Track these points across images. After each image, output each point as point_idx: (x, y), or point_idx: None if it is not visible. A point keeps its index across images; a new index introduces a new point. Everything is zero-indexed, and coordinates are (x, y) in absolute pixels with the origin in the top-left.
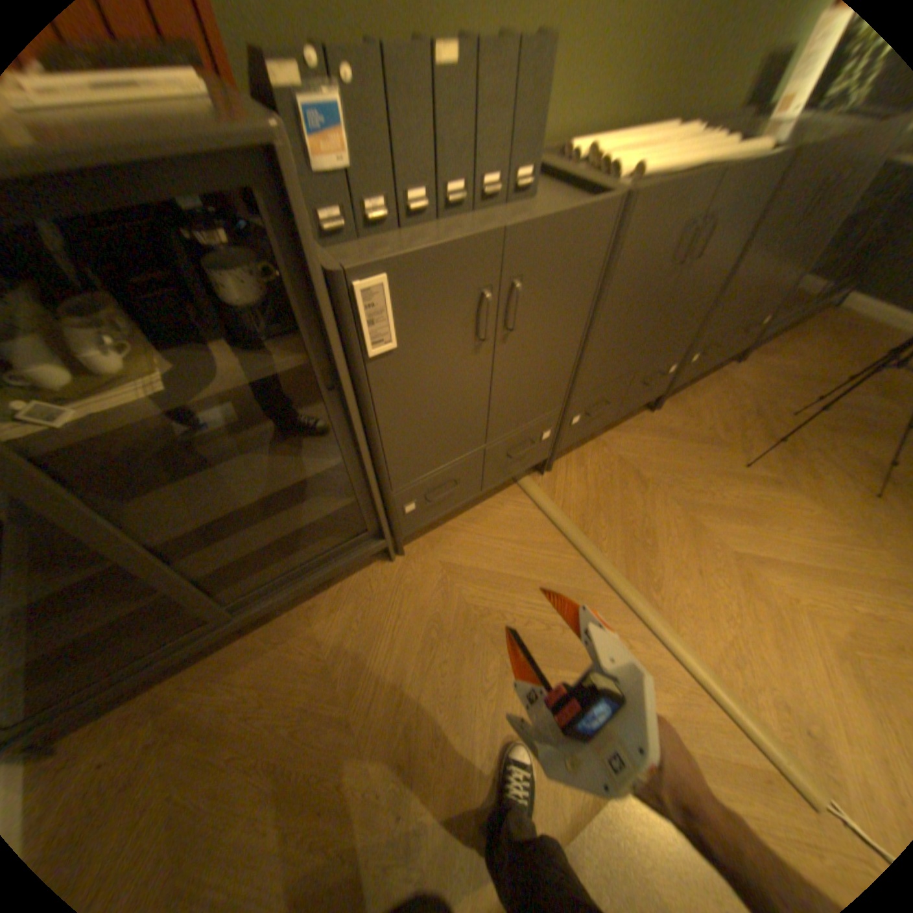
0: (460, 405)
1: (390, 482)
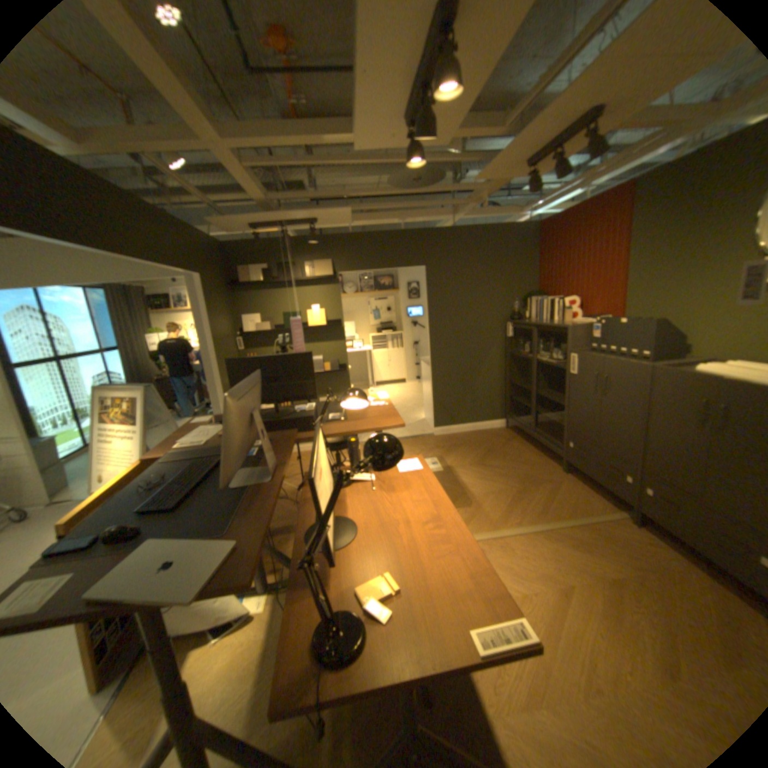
0: (590, 411)
1: (569, 423)
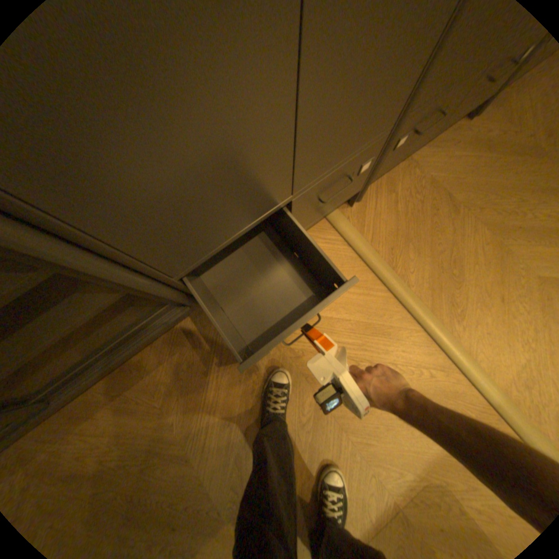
0: (240, 144)
1: (162, 273)
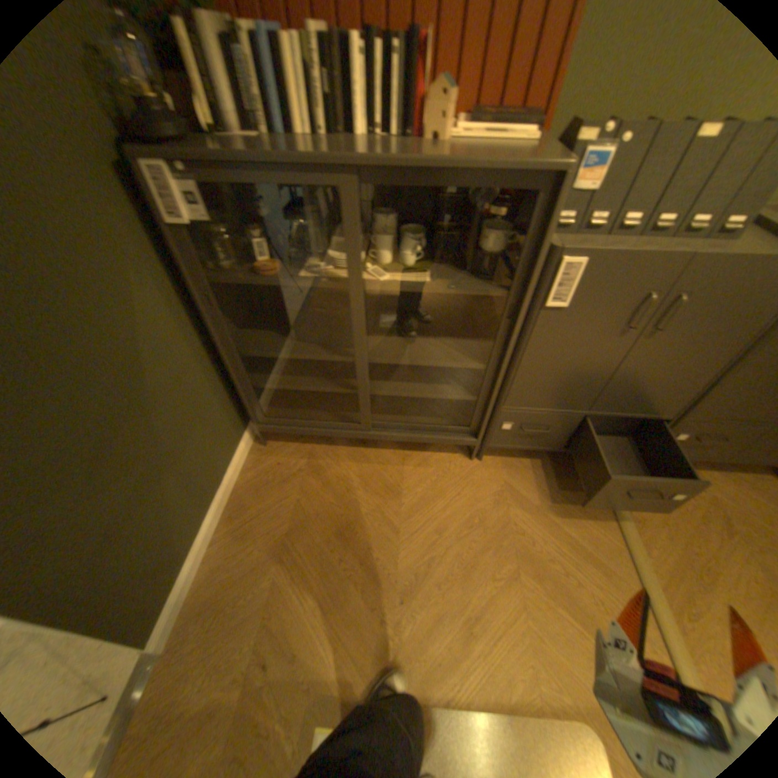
0: (587, 369)
1: (506, 399)
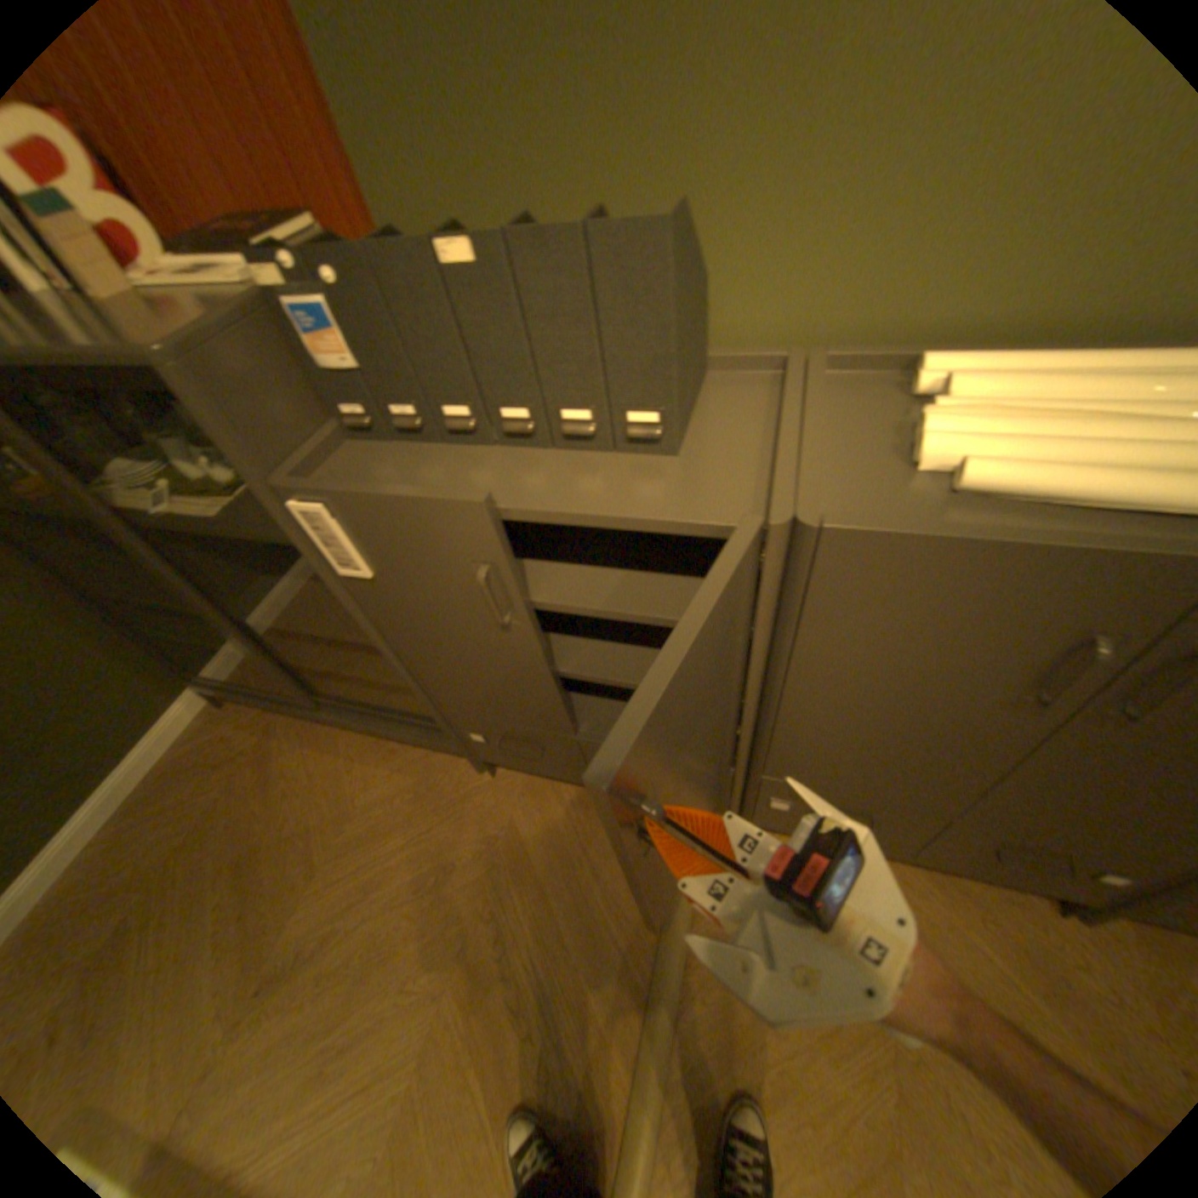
0: (506, 673)
1: (436, 700)
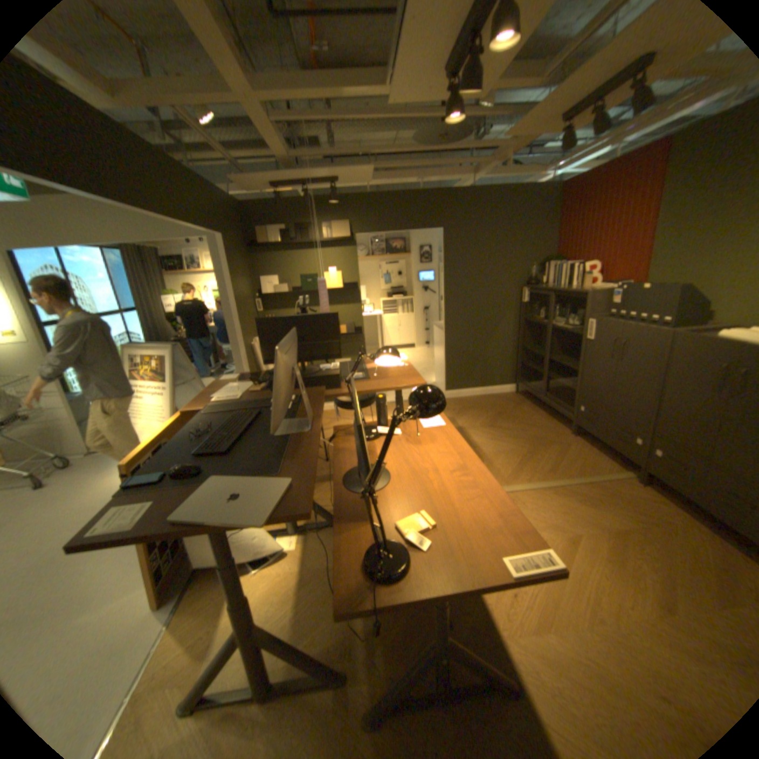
0: (605, 376)
1: (582, 388)
